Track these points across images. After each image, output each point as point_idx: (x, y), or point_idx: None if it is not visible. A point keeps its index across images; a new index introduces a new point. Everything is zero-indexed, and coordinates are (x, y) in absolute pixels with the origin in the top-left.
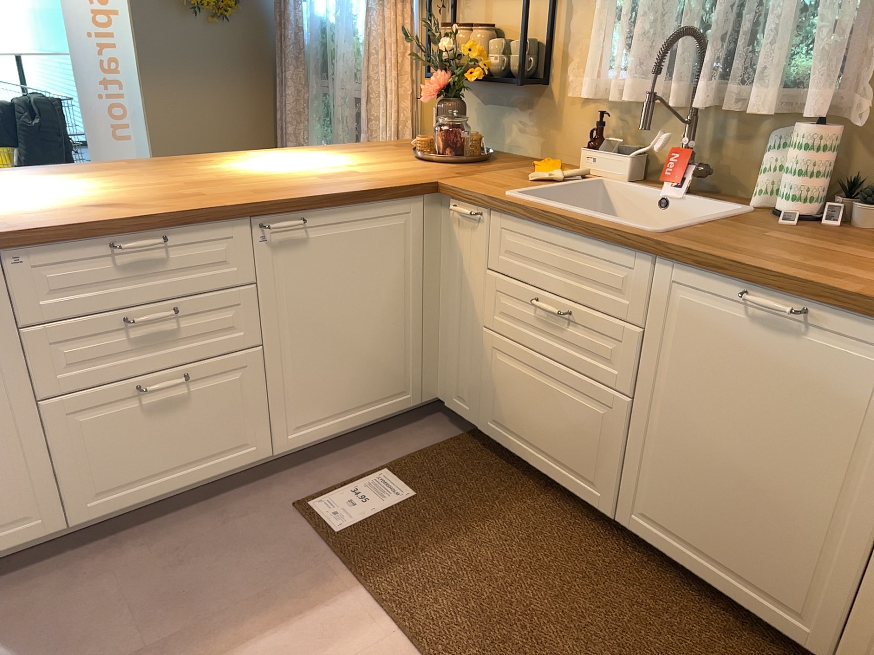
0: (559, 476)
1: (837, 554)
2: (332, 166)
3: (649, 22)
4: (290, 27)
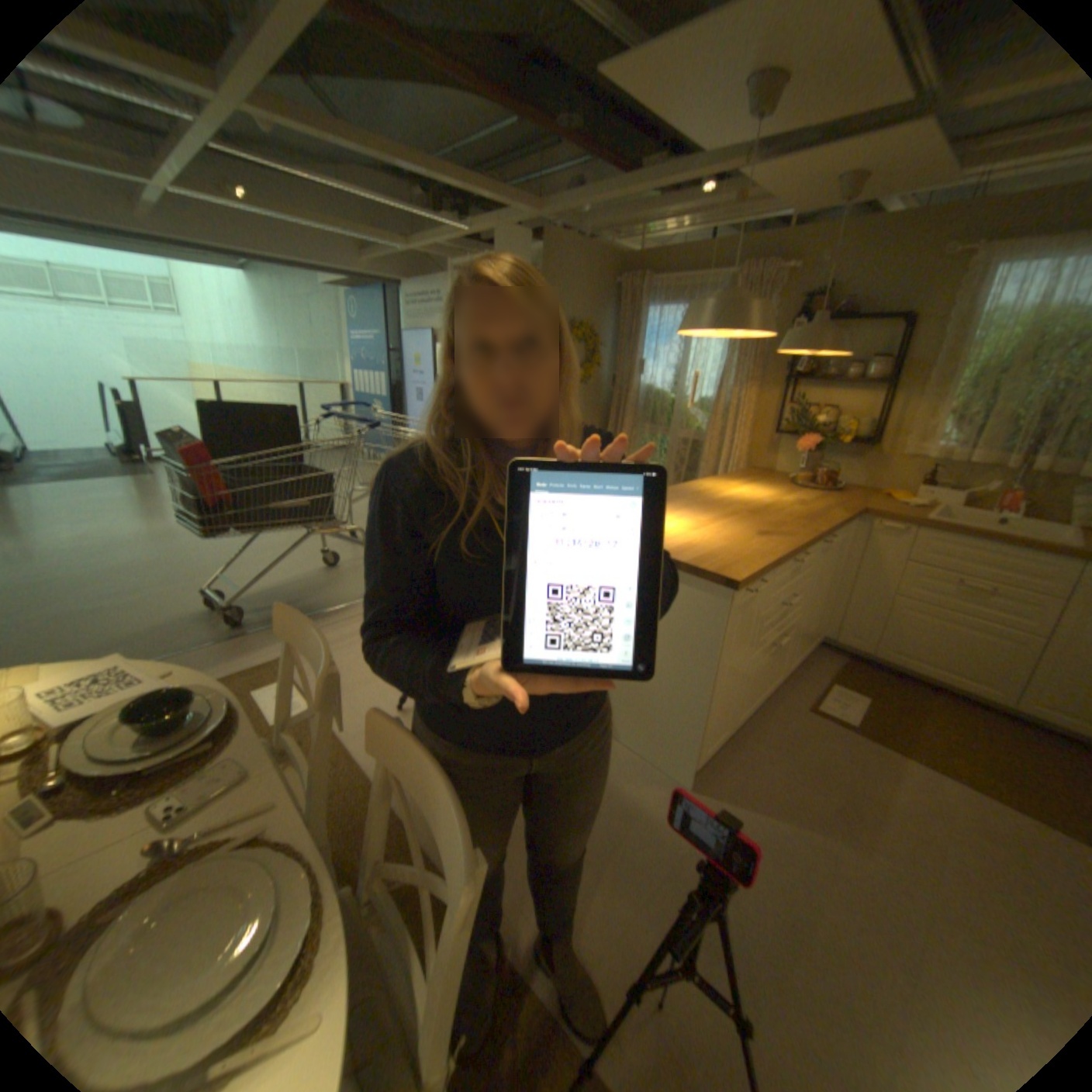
0: (962, 685)
1: None
2: (776, 495)
3: (1000, 419)
4: (631, 390)
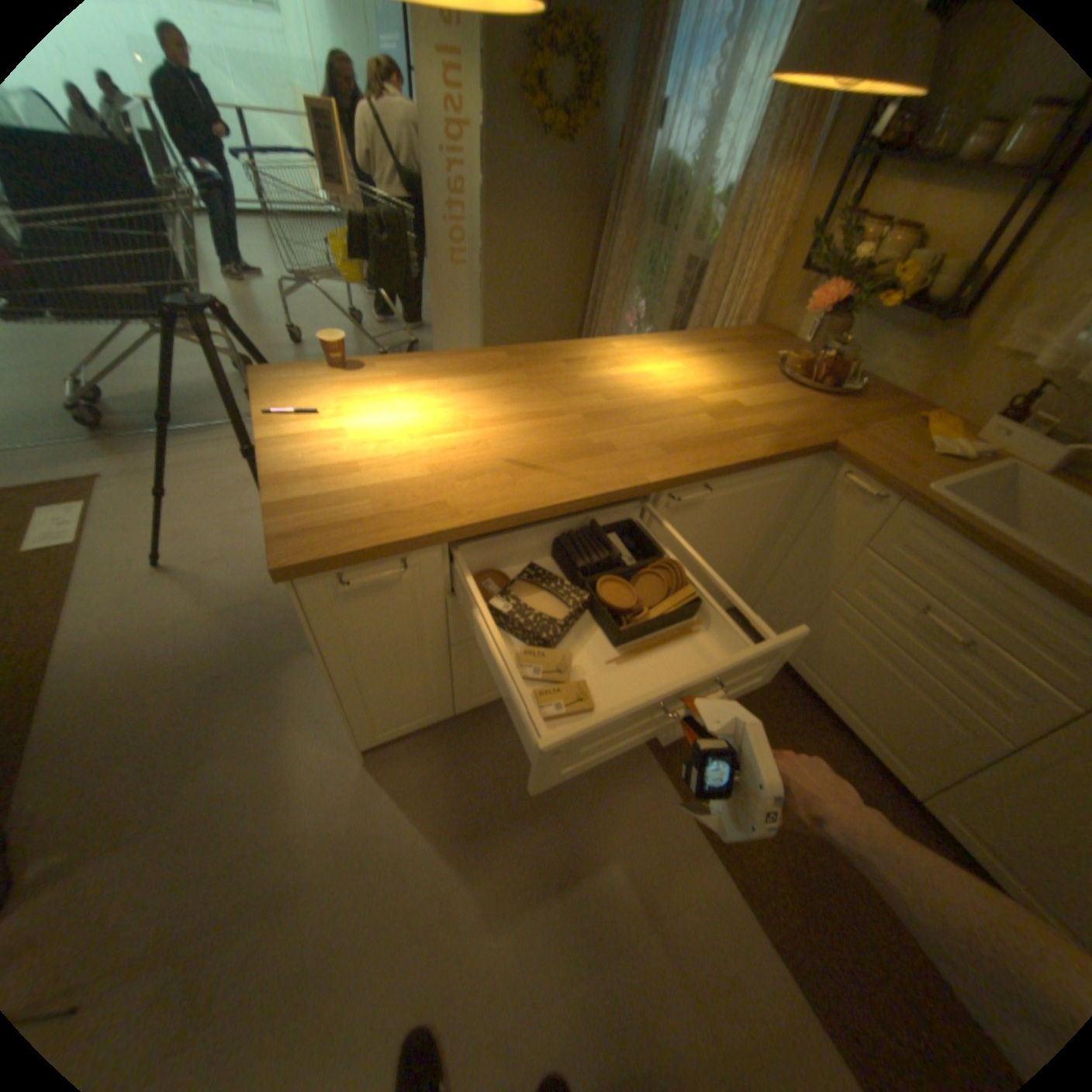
0: (869, 741)
1: None
2: (709, 386)
3: None
4: (637, 158)
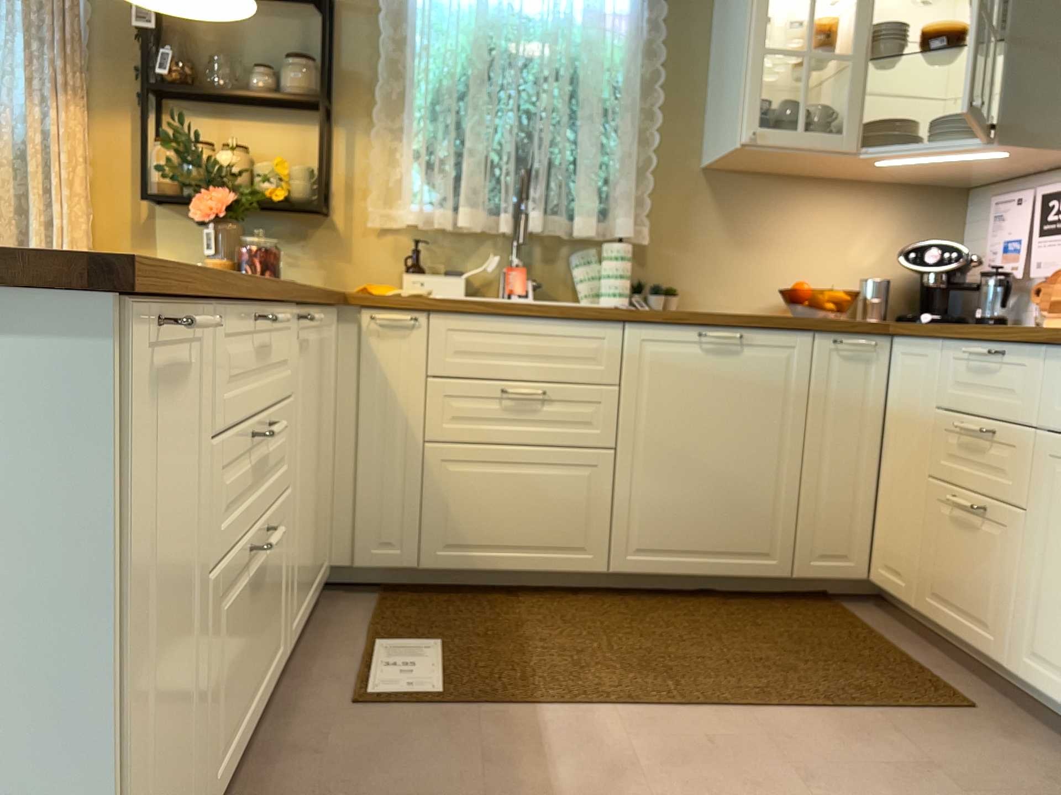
0: (543, 564)
1: (784, 493)
2: None
3: (477, 159)
4: None
